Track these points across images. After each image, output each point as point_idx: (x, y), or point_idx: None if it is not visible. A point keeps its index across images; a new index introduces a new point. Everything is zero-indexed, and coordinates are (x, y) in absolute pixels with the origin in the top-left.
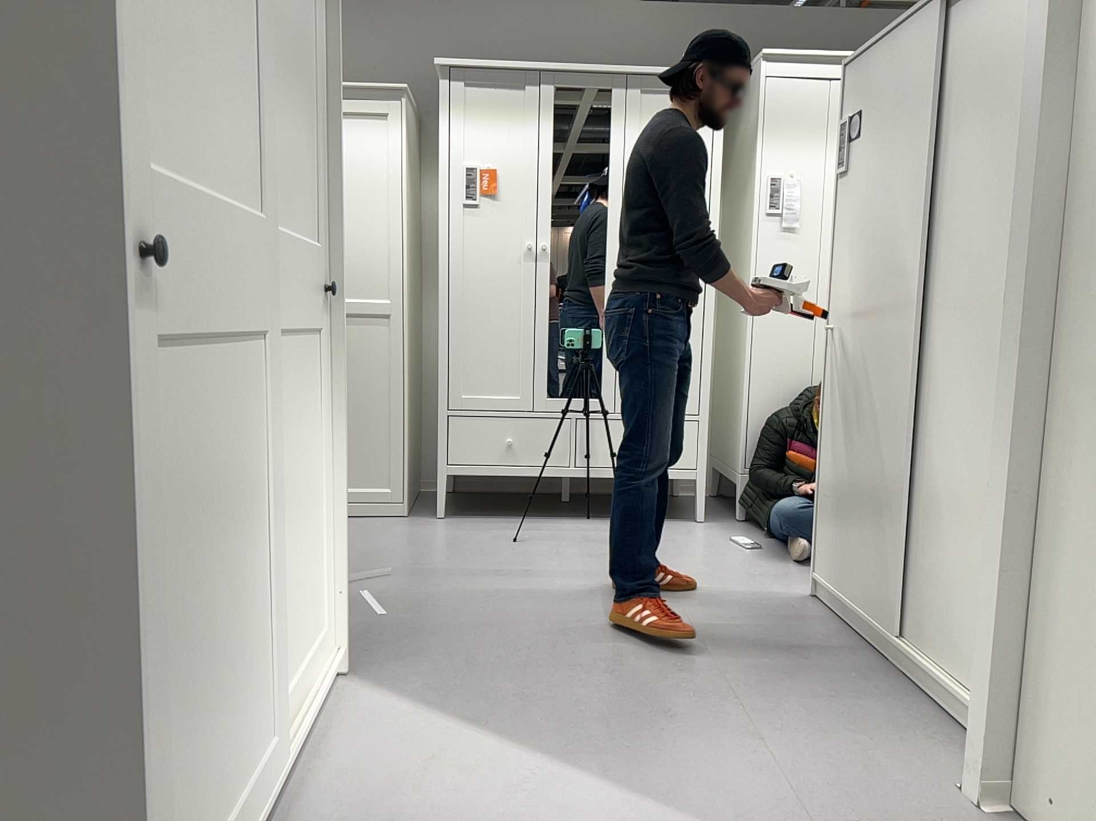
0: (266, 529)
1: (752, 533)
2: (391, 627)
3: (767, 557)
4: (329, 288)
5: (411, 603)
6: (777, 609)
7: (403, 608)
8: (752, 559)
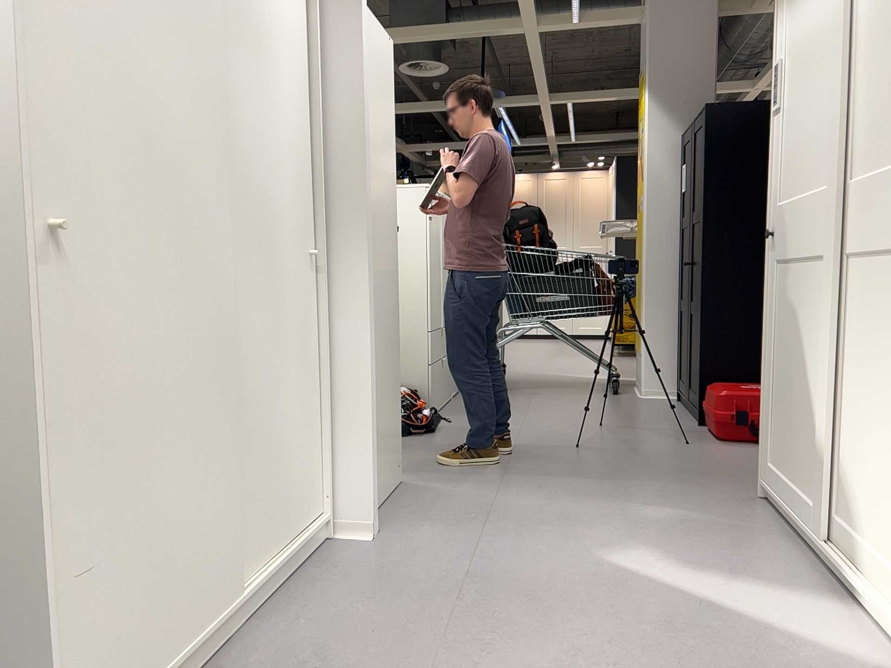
0: (815, 372)
1: None
2: None
3: None
4: None
5: None
6: None
7: None
8: None
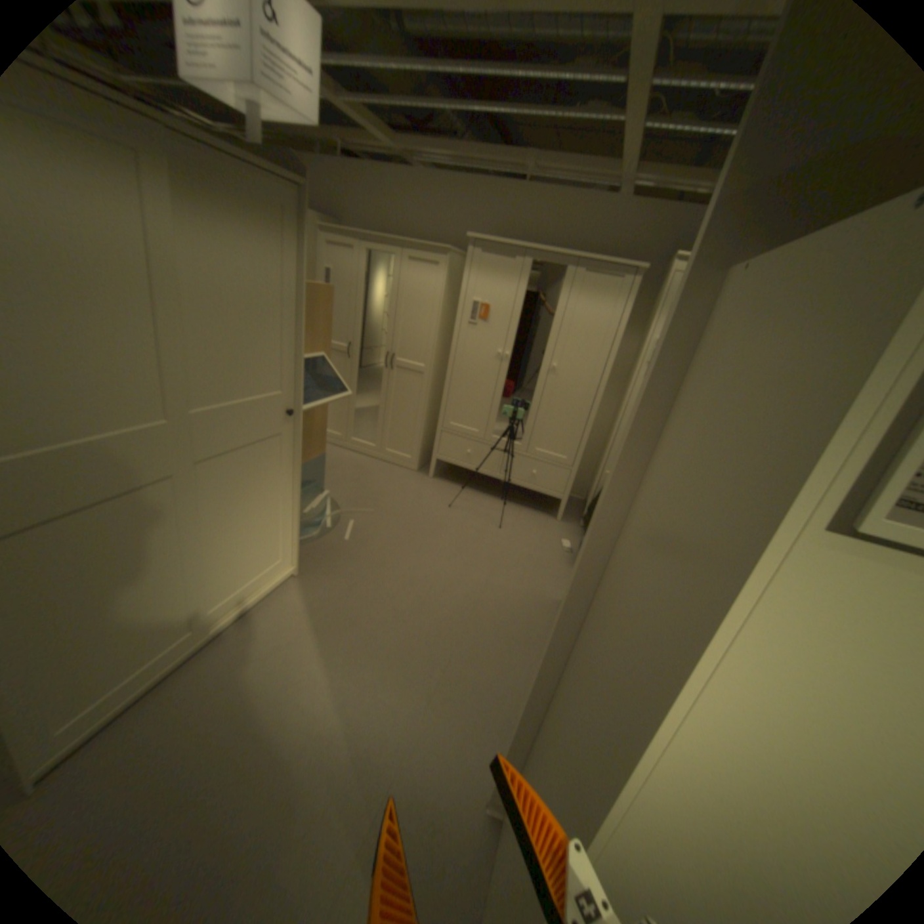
0: (187, 553)
1: (579, 539)
2: (346, 548)
3: (568, 561)
4: (292, 412)
5: (367, 535)
6: (534, 604)
7: (361, 537)
8: (559, 559)
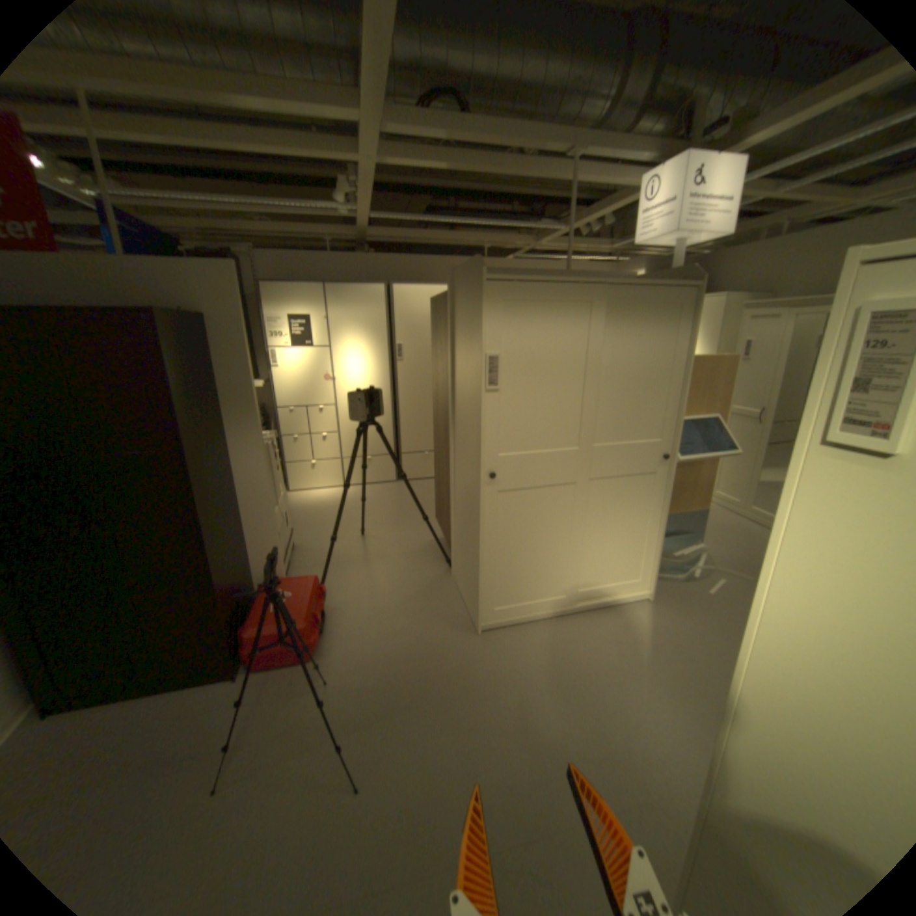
0: (573, 538)
1: None
2: (706, 600)
3: None
4: (666, 456)
5: (737, 598)
6: None
7: (728, 597)
8: None
